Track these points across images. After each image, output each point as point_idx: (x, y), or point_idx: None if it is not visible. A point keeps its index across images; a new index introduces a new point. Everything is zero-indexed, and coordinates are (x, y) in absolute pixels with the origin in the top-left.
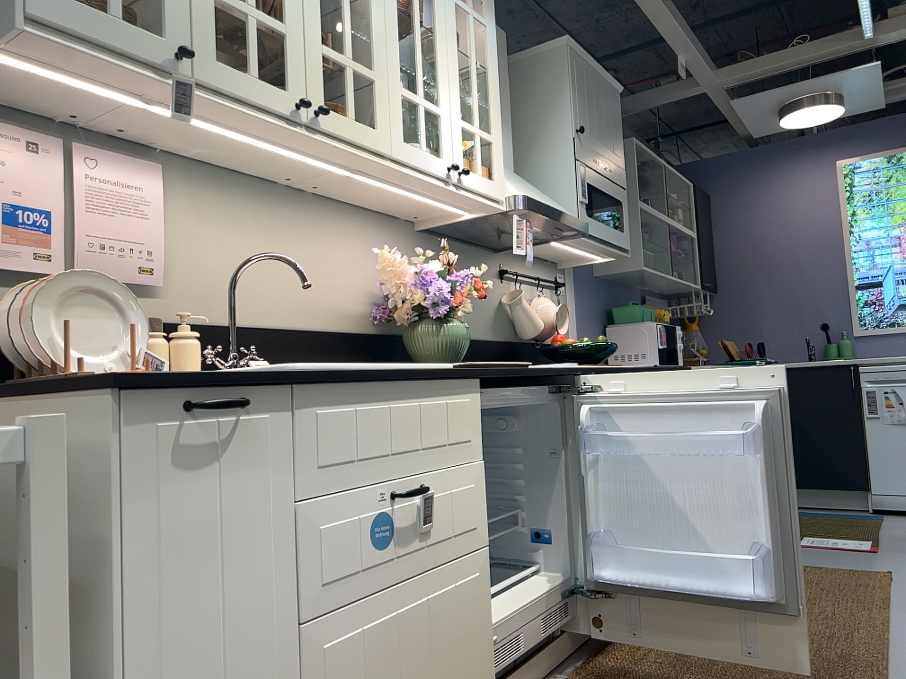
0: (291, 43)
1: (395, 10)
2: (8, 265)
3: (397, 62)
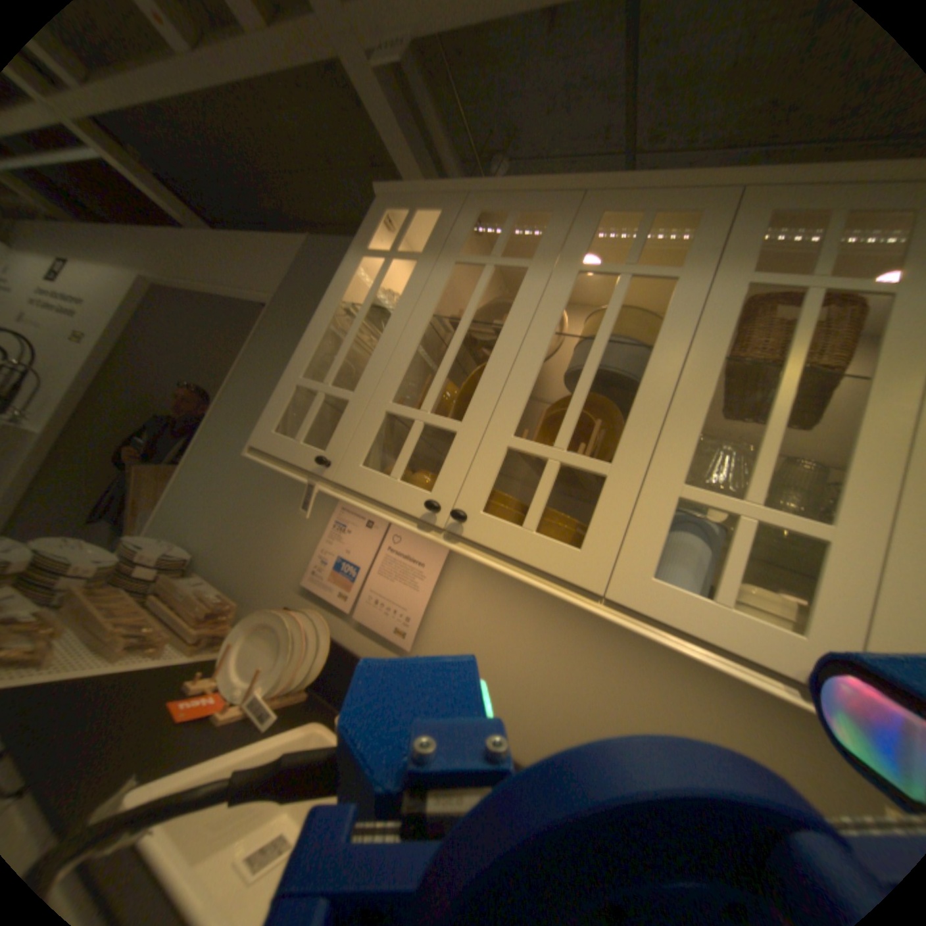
0: (466, 439)
1: (719, 364)
2: (328, 597)
3: (692, 445)
